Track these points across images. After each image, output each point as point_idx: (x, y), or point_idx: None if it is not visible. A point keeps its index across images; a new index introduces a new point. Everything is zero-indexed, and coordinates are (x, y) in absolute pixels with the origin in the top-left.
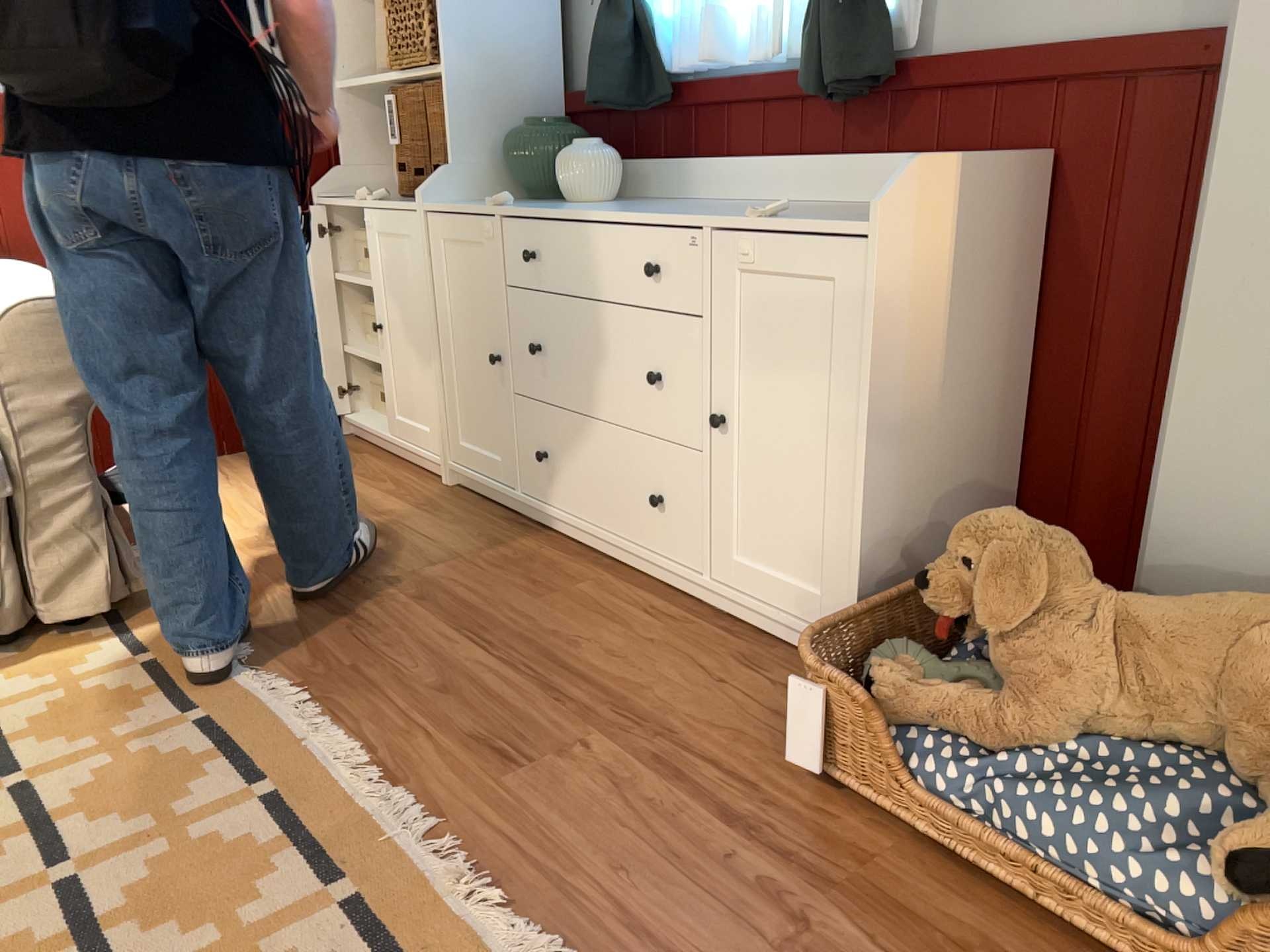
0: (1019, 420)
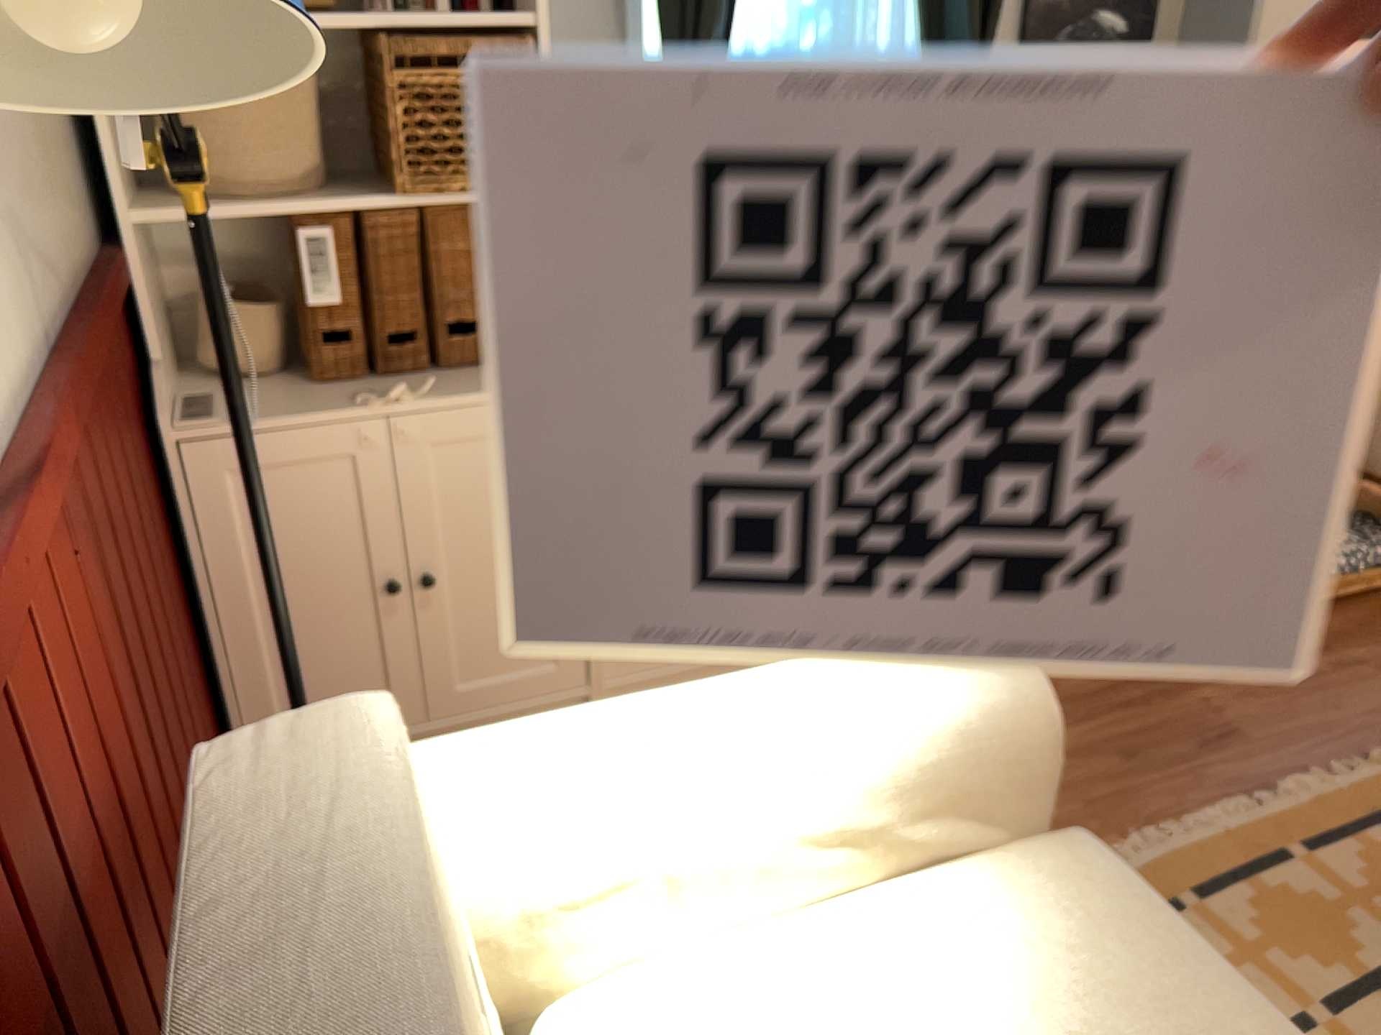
0: None
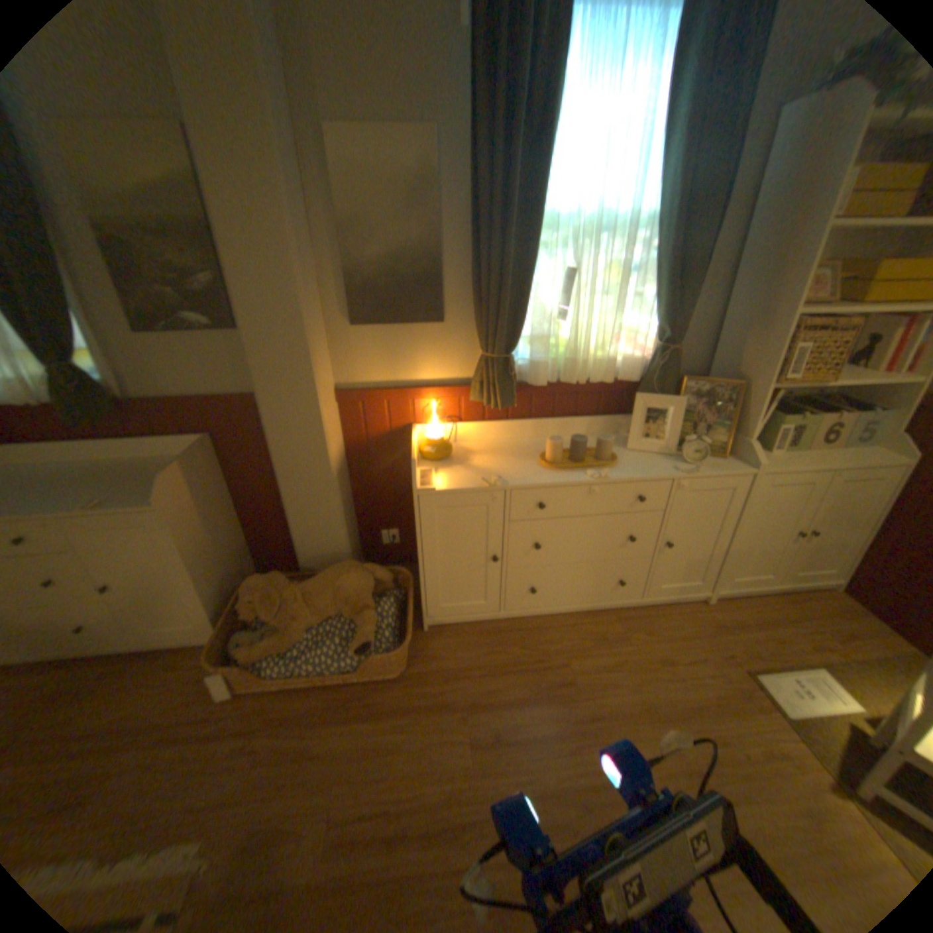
0: (238, 520)
